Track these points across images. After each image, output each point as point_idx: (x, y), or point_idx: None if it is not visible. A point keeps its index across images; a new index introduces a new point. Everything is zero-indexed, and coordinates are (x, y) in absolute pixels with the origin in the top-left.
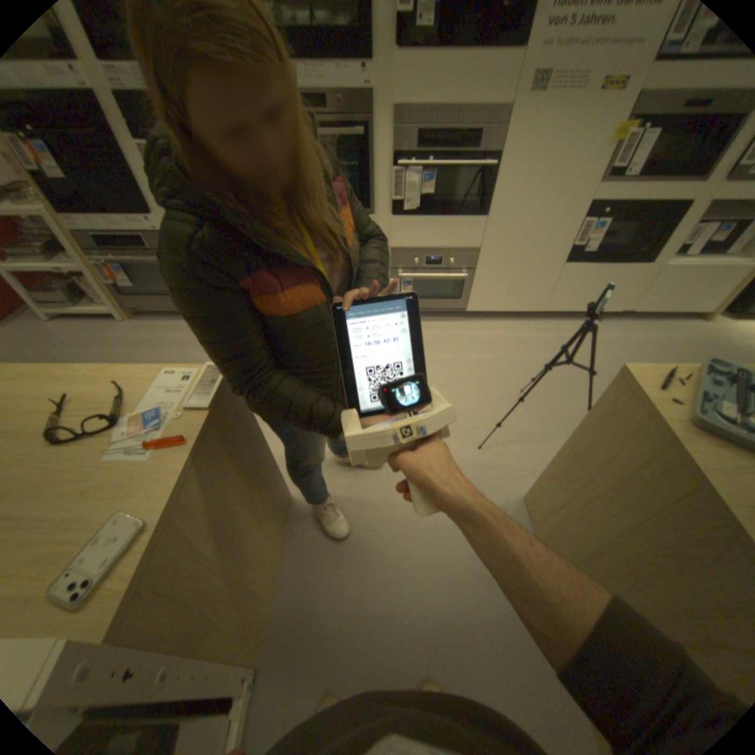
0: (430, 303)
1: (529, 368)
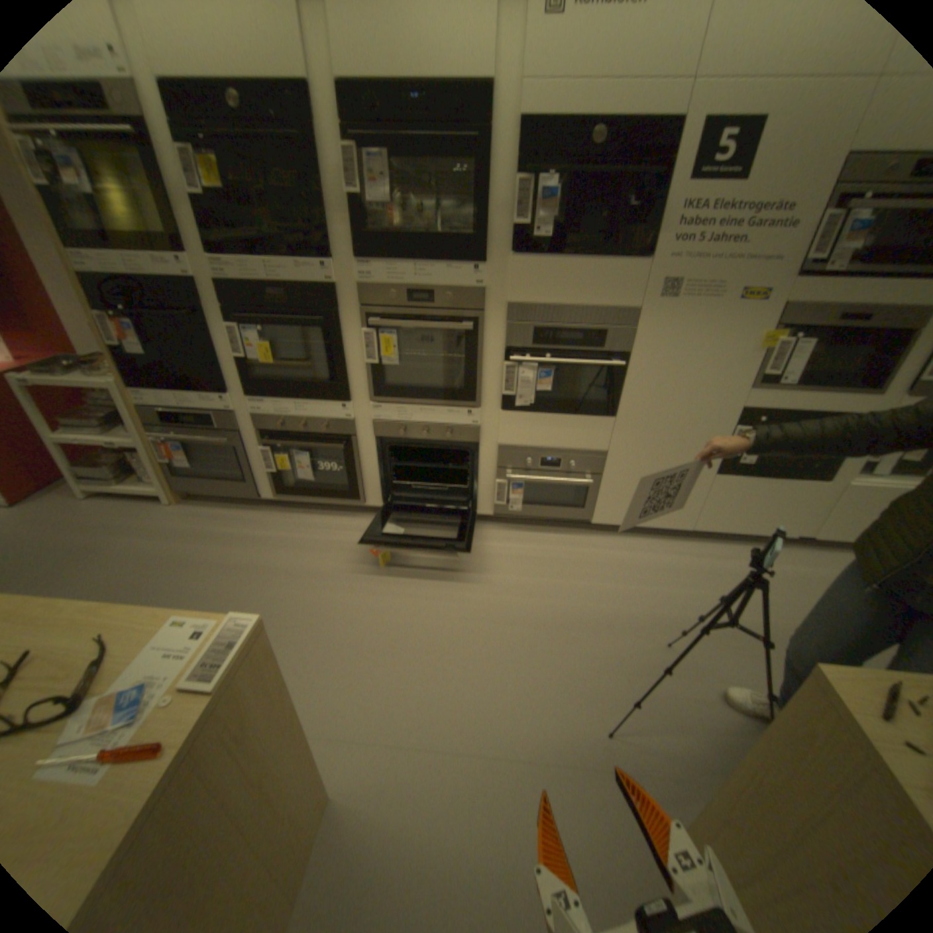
0: (546, 509)
1: (679, 609)
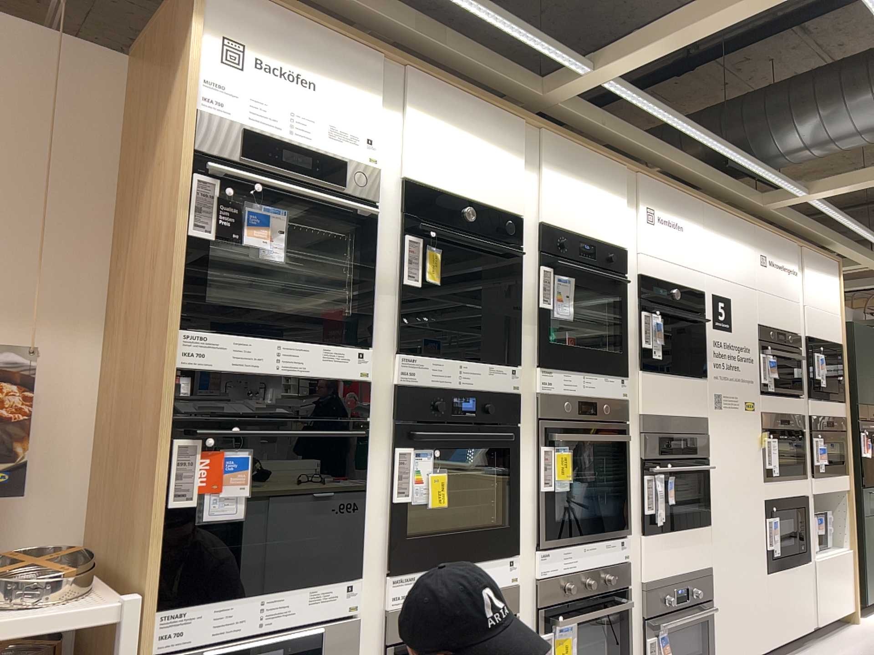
0: None
1: None
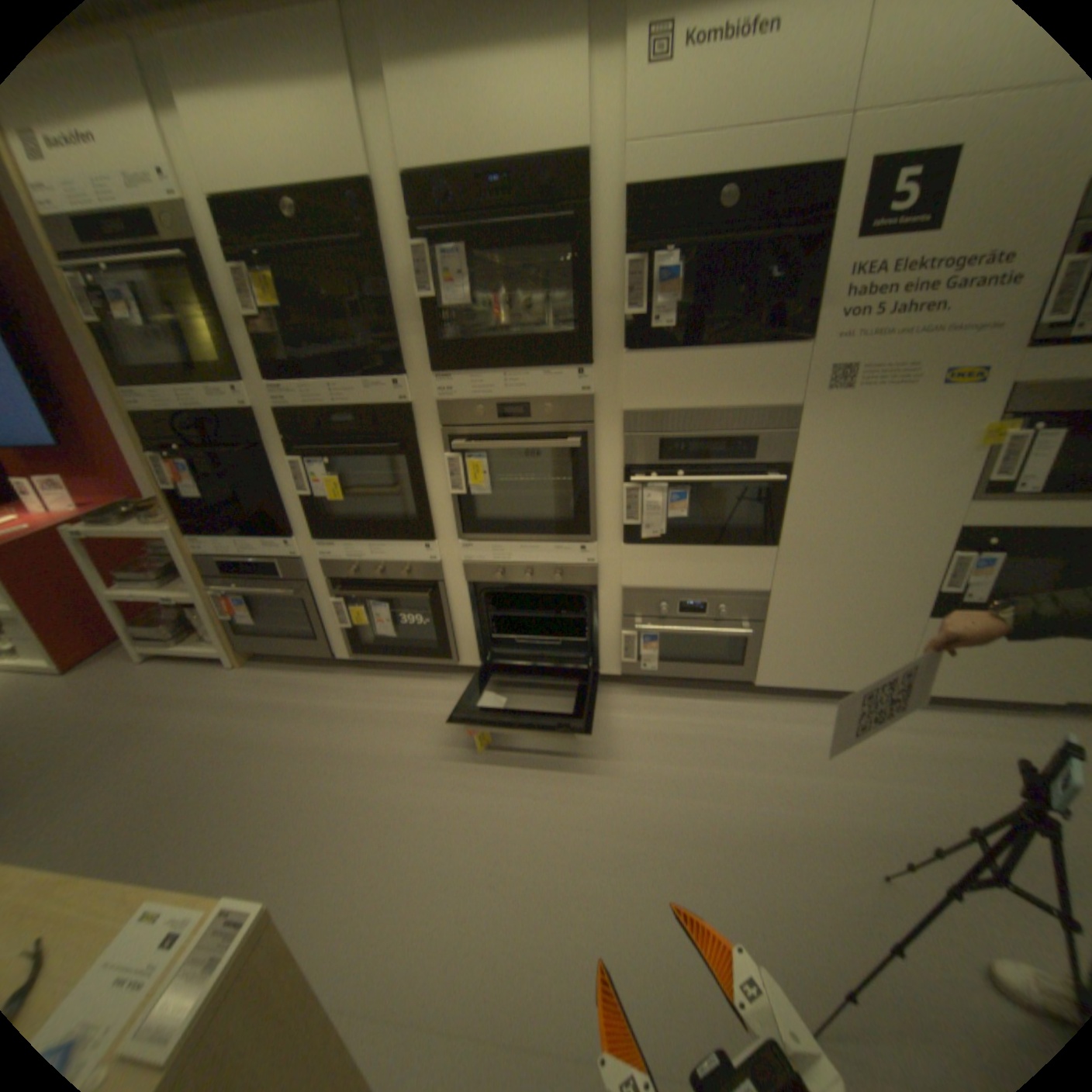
0: (691, 665)
1: (896, 817)
